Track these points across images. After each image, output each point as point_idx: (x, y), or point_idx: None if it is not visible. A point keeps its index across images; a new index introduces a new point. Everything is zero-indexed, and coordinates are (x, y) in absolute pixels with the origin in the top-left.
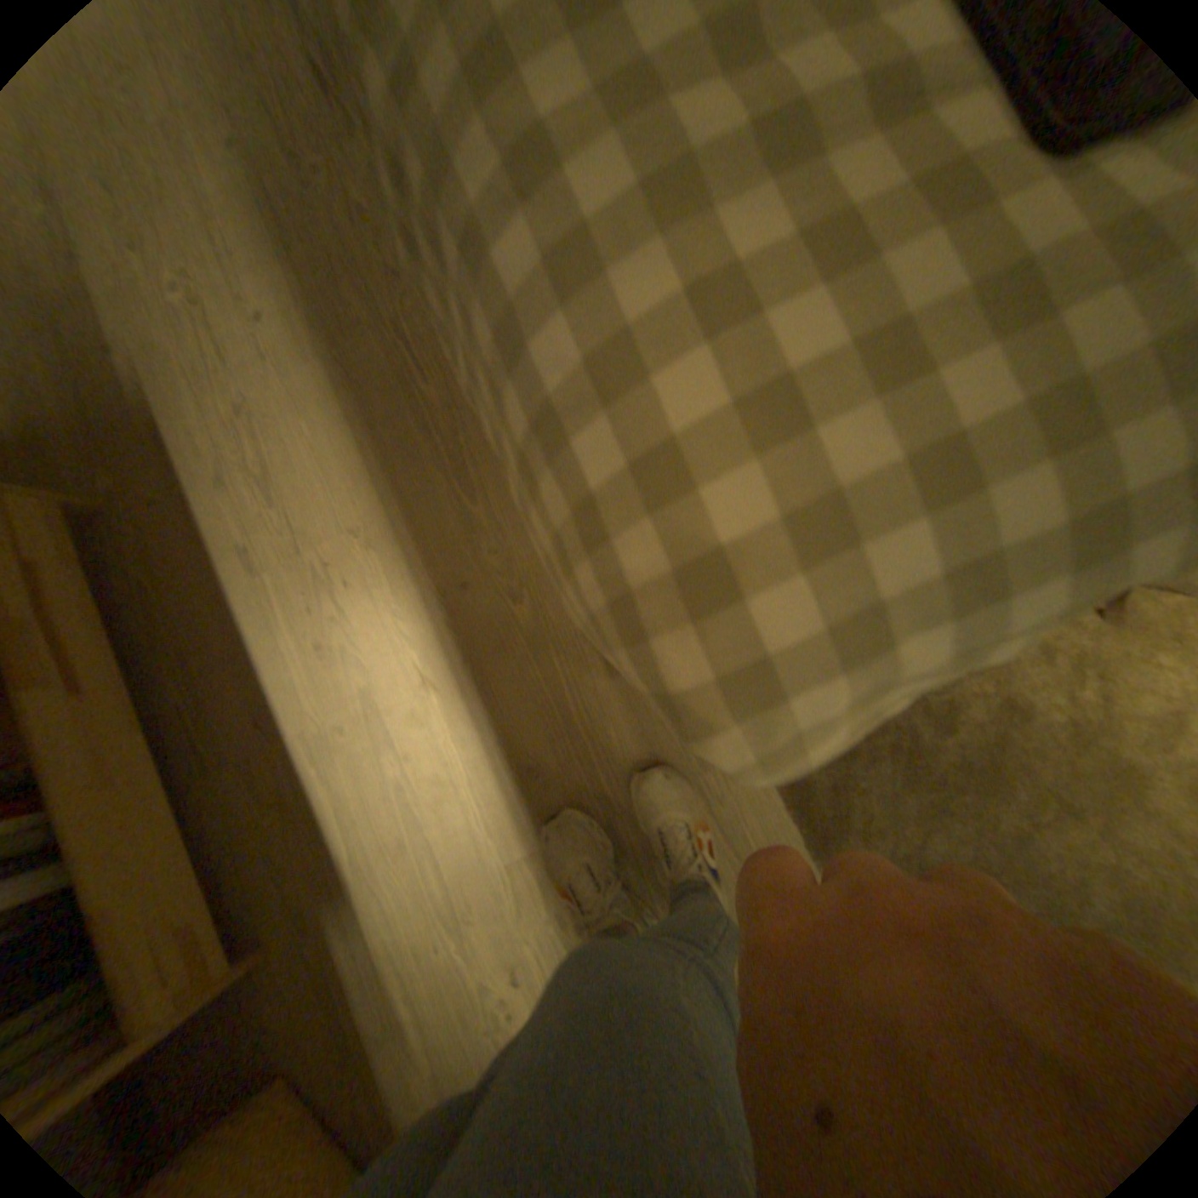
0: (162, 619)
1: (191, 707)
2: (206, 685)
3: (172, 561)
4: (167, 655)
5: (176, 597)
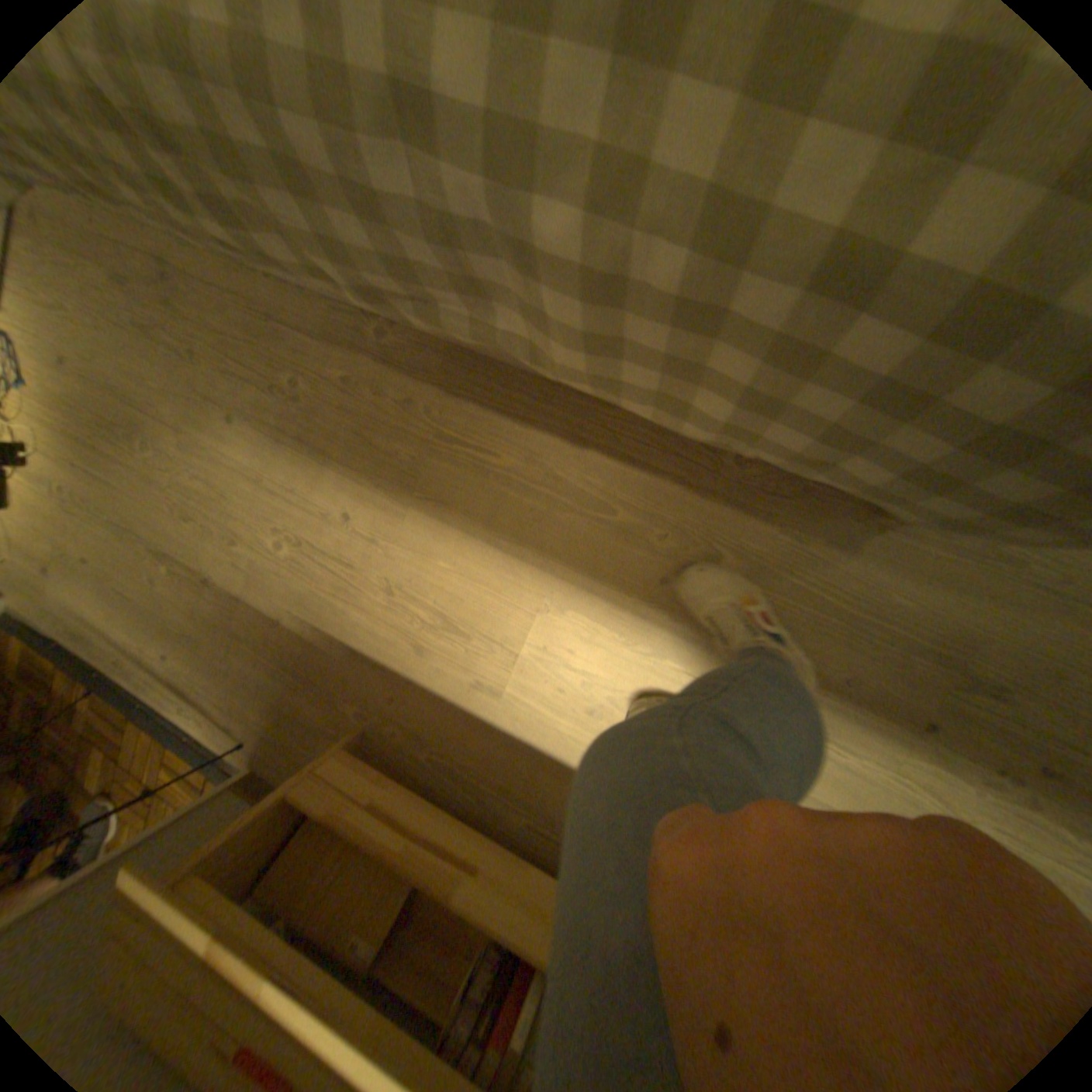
0: (468, 773)
1: (540, 820)
2: (536, 797)
3: (439, 728)
4: (492, 795)
5: (464, 750)
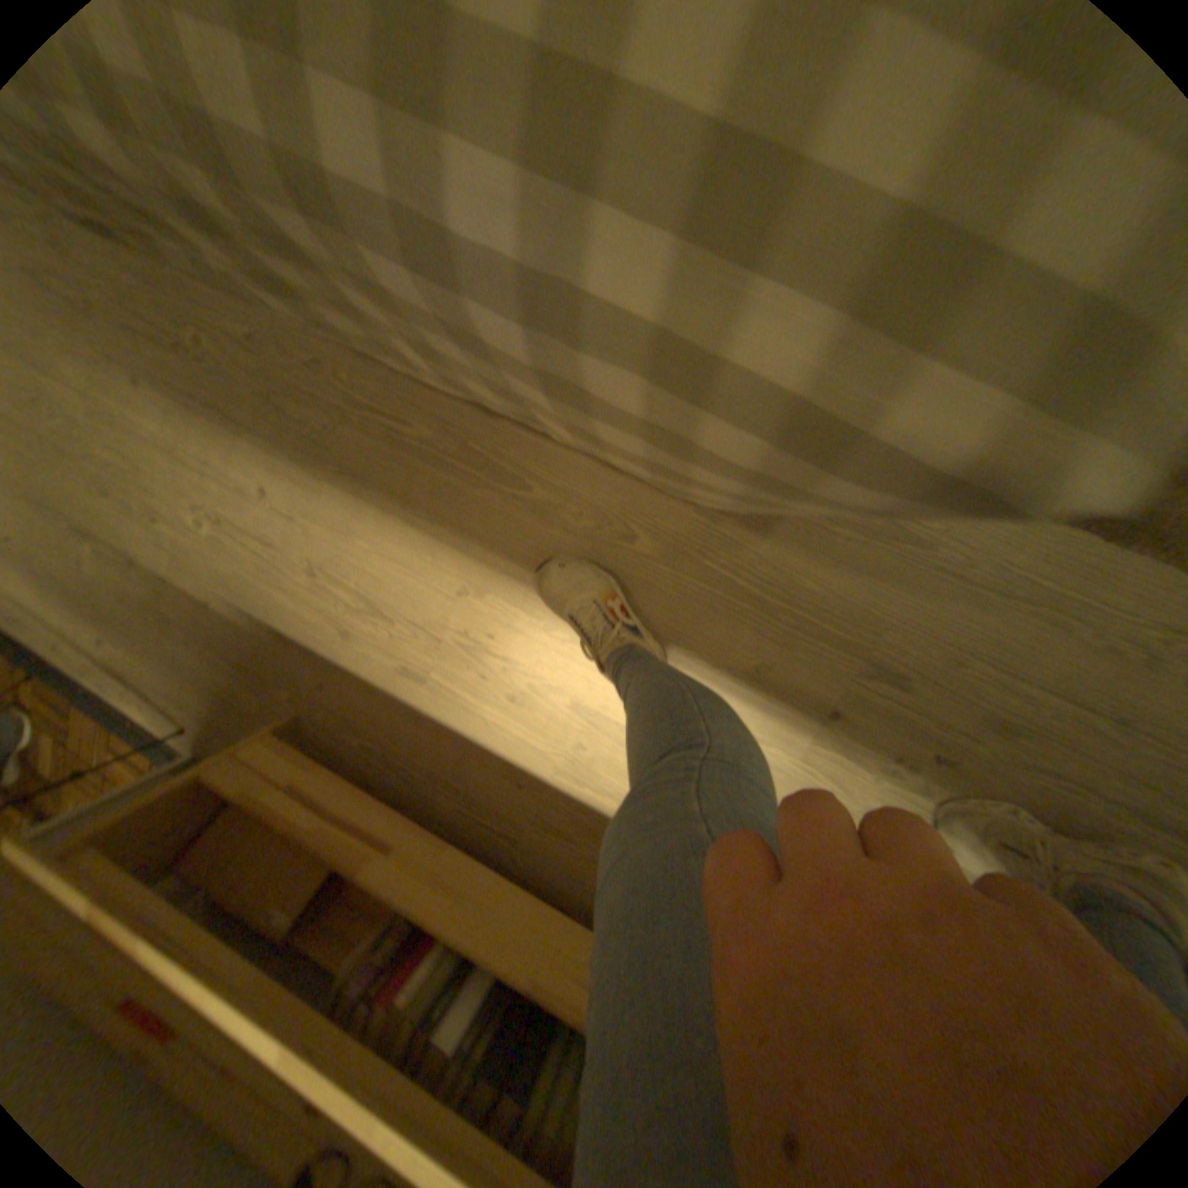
0: (398, 757)
1: (468, 803)
2: (464, 781)
3: (370, 713)
4: (423, 779)
5: (394, 735)
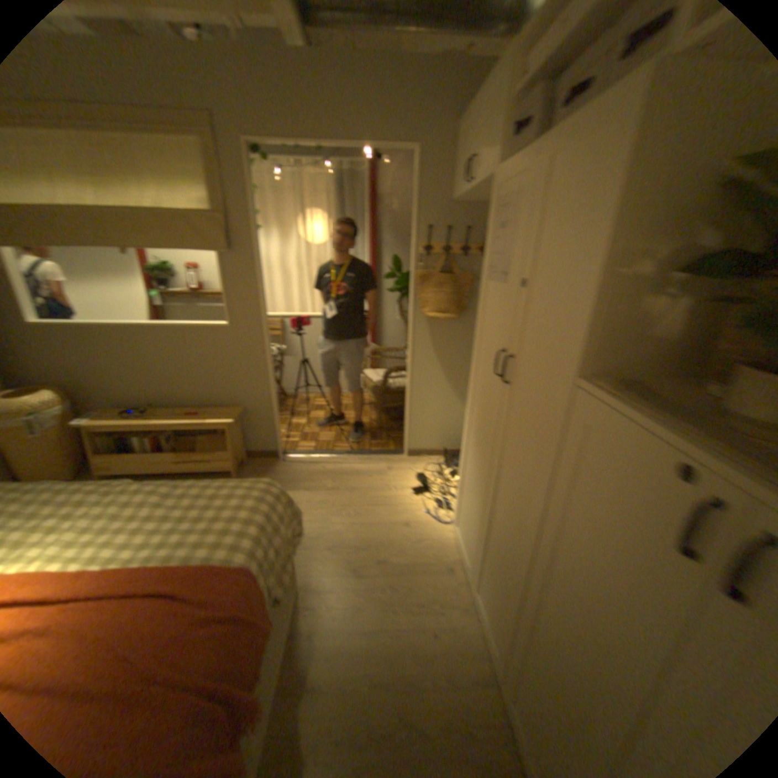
0: None
1: None
2: None
3: None
4: None
5: None
